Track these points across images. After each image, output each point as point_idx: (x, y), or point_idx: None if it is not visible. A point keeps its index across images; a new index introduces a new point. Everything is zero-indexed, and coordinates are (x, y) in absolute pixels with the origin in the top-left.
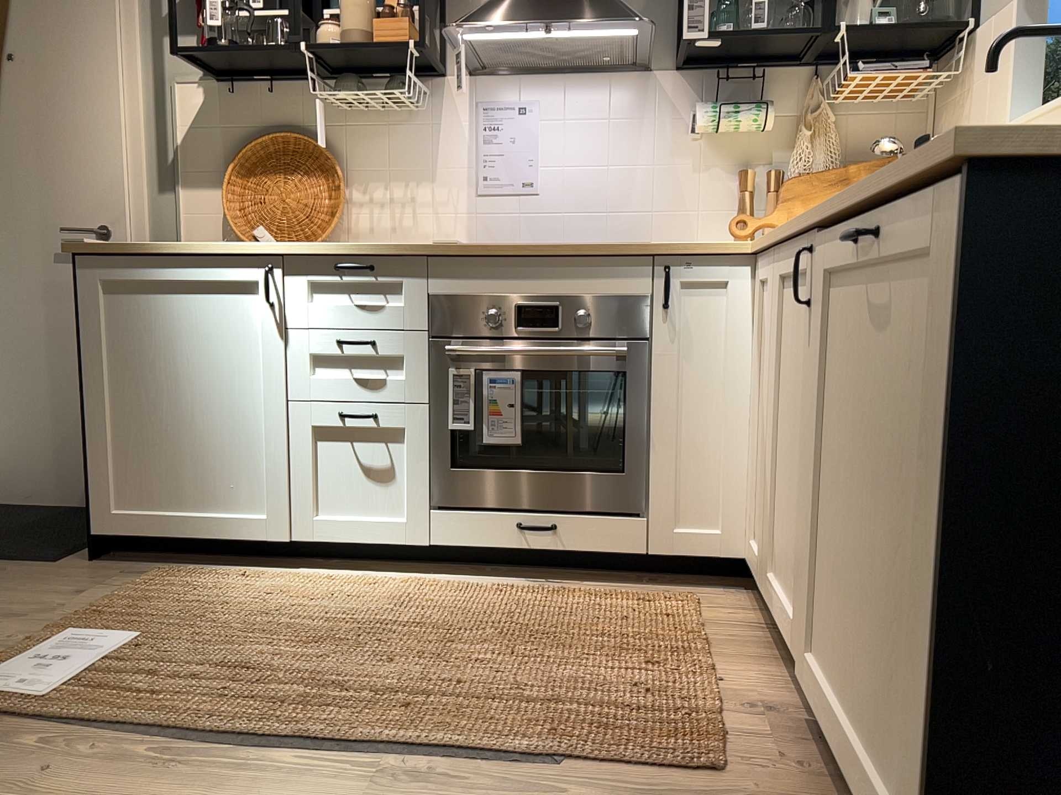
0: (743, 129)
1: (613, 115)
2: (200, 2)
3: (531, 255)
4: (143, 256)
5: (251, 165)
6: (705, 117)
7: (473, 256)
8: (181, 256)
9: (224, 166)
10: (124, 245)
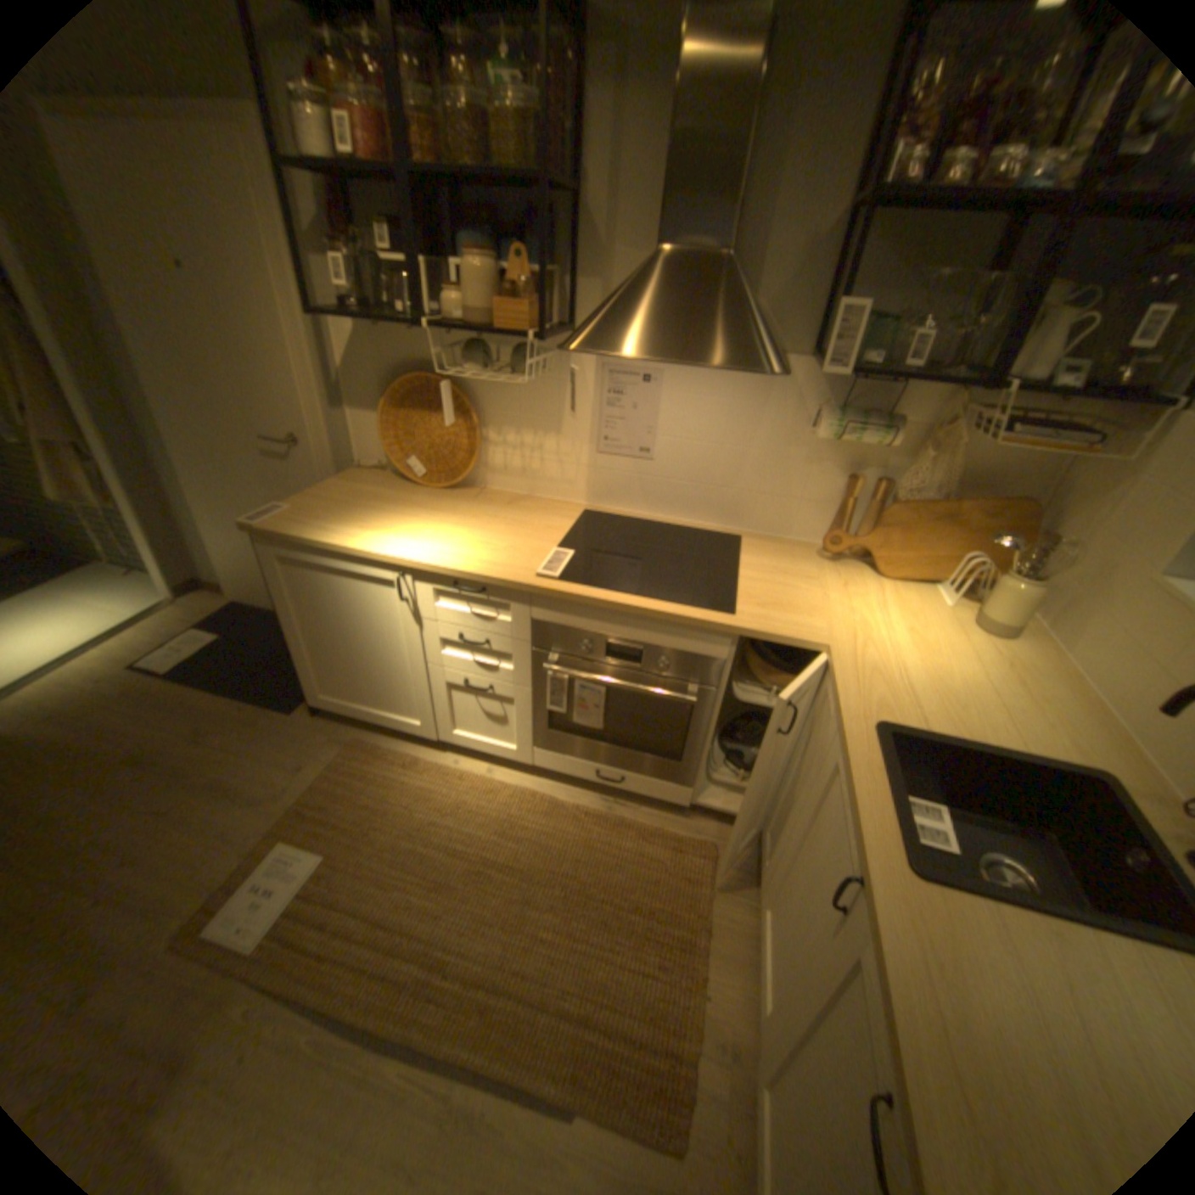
0: (868, 443)
1: (738, 395)
2: (335, 216)
3: (621, 610)
4: (300, 545)
5: (400, 397)
6: (832, 419)
7: (569, 600)
8: (330, 551)
9: (378, 392)
10: (284, 533)
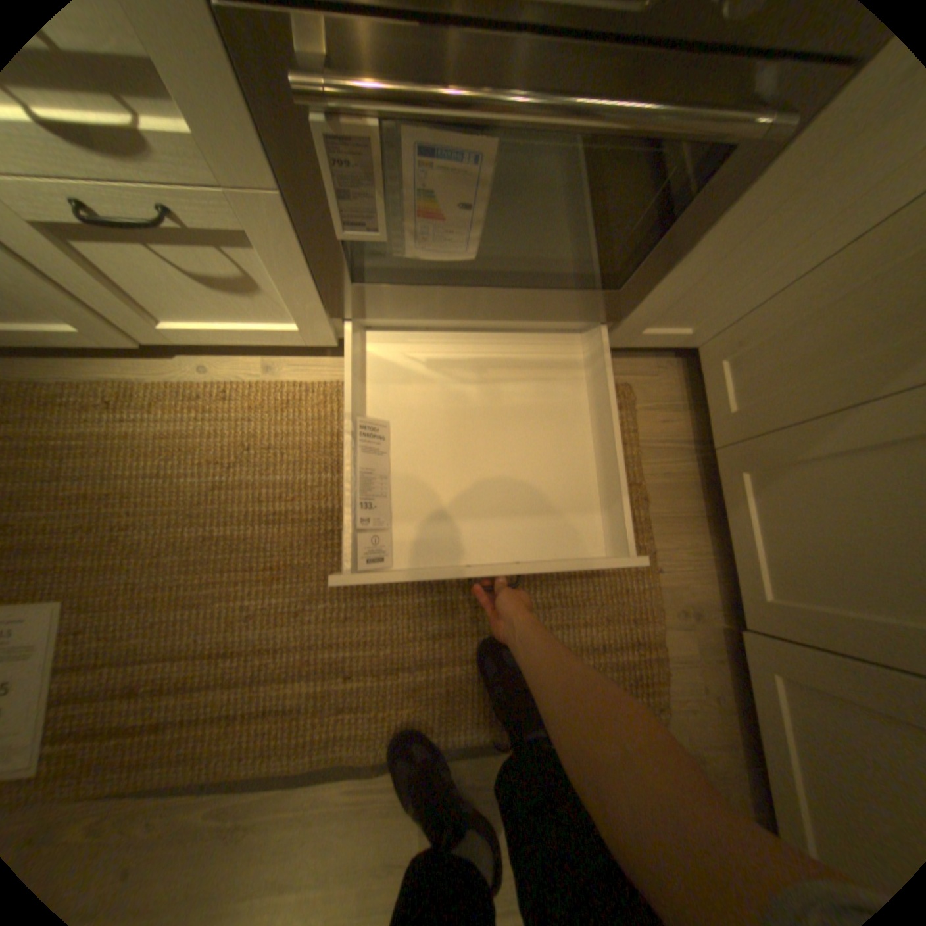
0: None
1: None
2: None
3: None
4: None
5: None
6: None
7: None
8: None
9: None
10: None
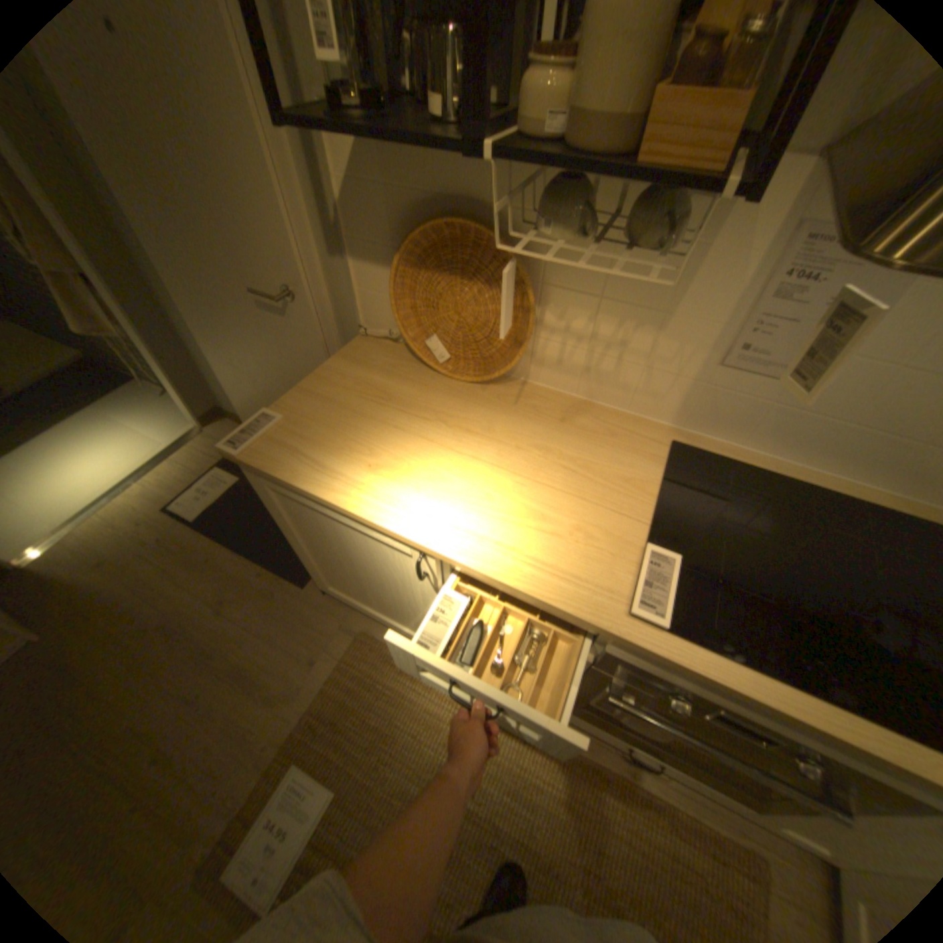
0: None
1: None
2: None
3: (784, 715)
4: (294, 488)
5: (424, 250)
6: None
7: (687, 670)
8: (331, 506)
9: (393, 238)
10: (274, 472)
